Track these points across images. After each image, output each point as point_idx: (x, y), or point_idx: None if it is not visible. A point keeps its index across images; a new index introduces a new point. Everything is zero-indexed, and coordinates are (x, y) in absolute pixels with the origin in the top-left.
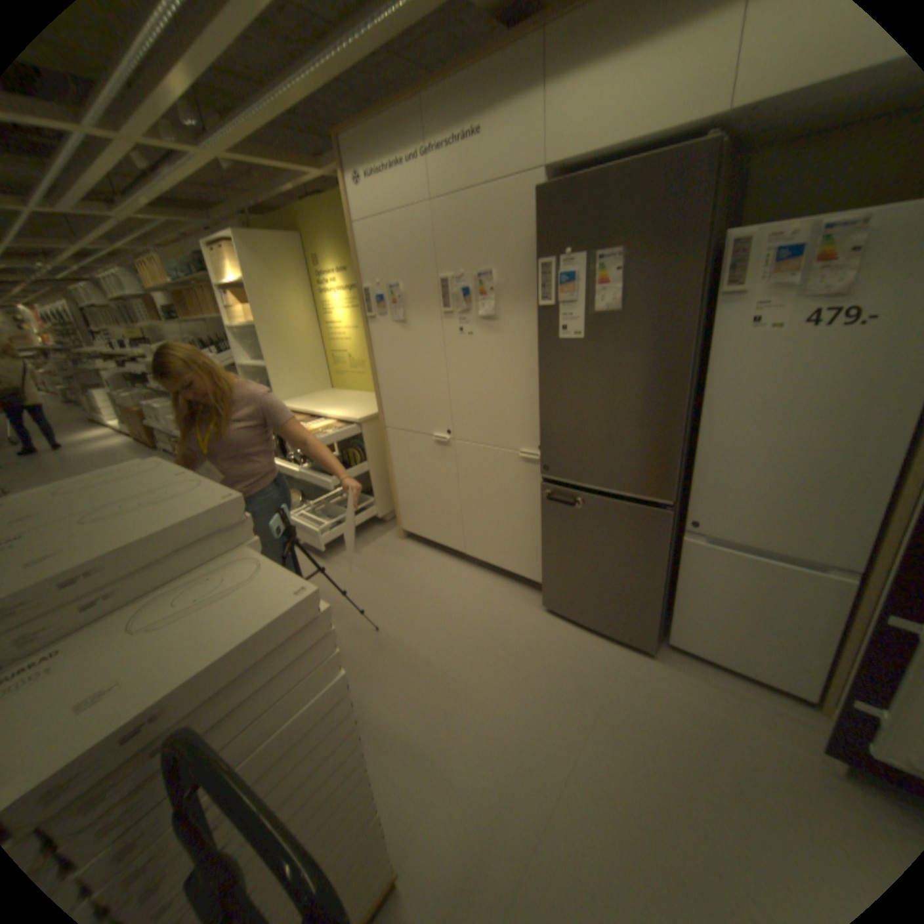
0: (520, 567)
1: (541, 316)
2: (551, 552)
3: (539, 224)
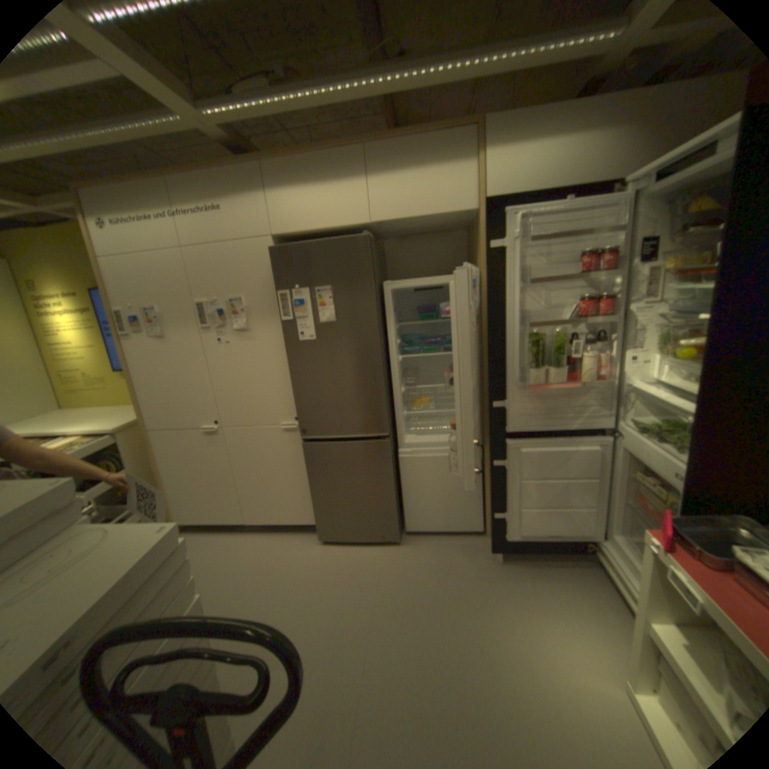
0: (294, 517)
1: (283, 327)
2: (318, 494)
3: (273, 269)
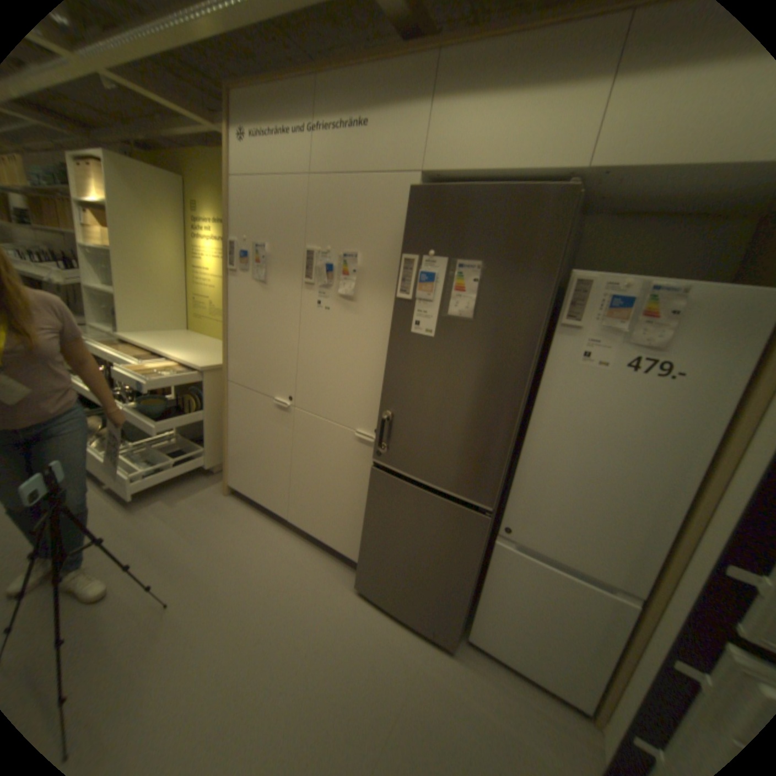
0: (338, 542)
1: (397, 306)
2: (371, 536)
3: (408, 222)
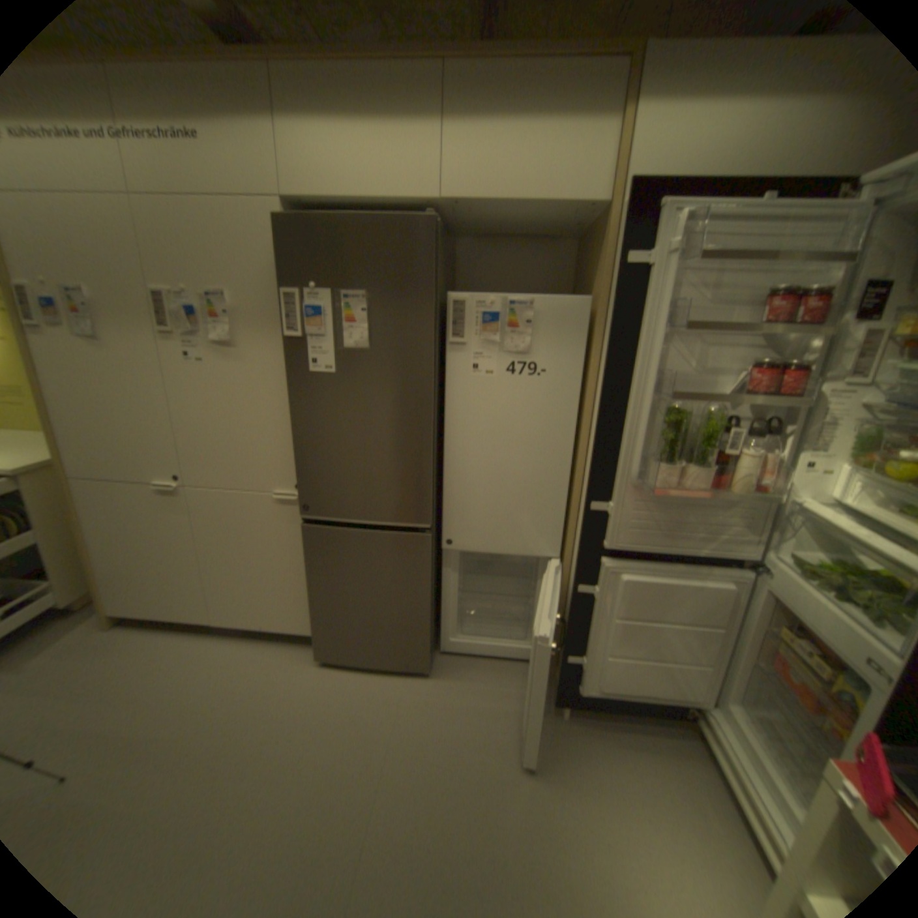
0: (282, 624)
1: (287, 346)
2: (318, 598)
3: (278, 252)
